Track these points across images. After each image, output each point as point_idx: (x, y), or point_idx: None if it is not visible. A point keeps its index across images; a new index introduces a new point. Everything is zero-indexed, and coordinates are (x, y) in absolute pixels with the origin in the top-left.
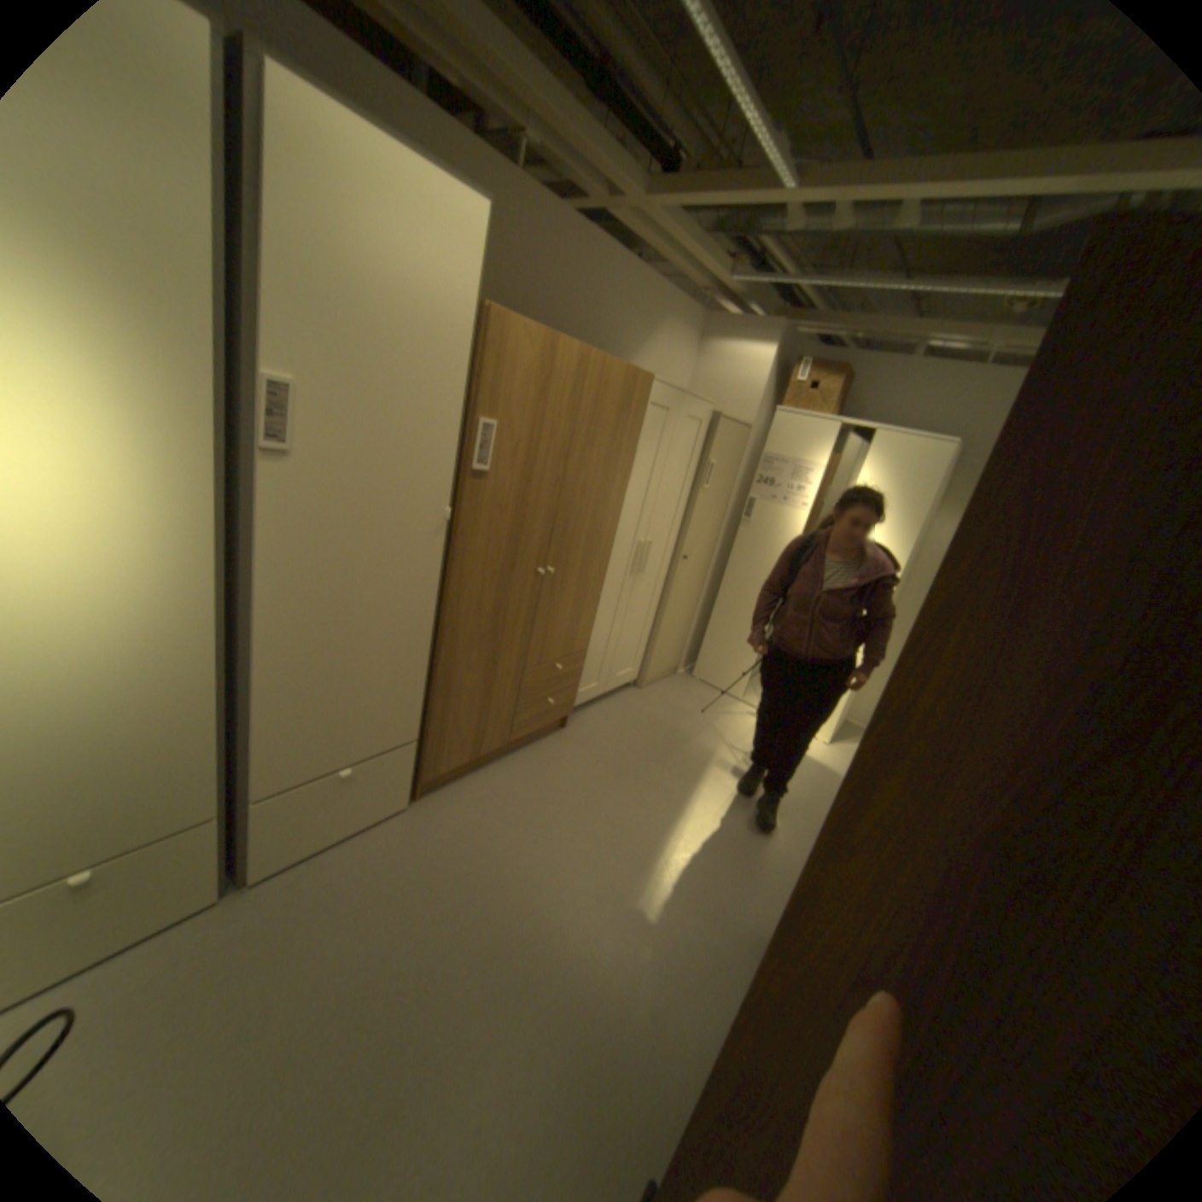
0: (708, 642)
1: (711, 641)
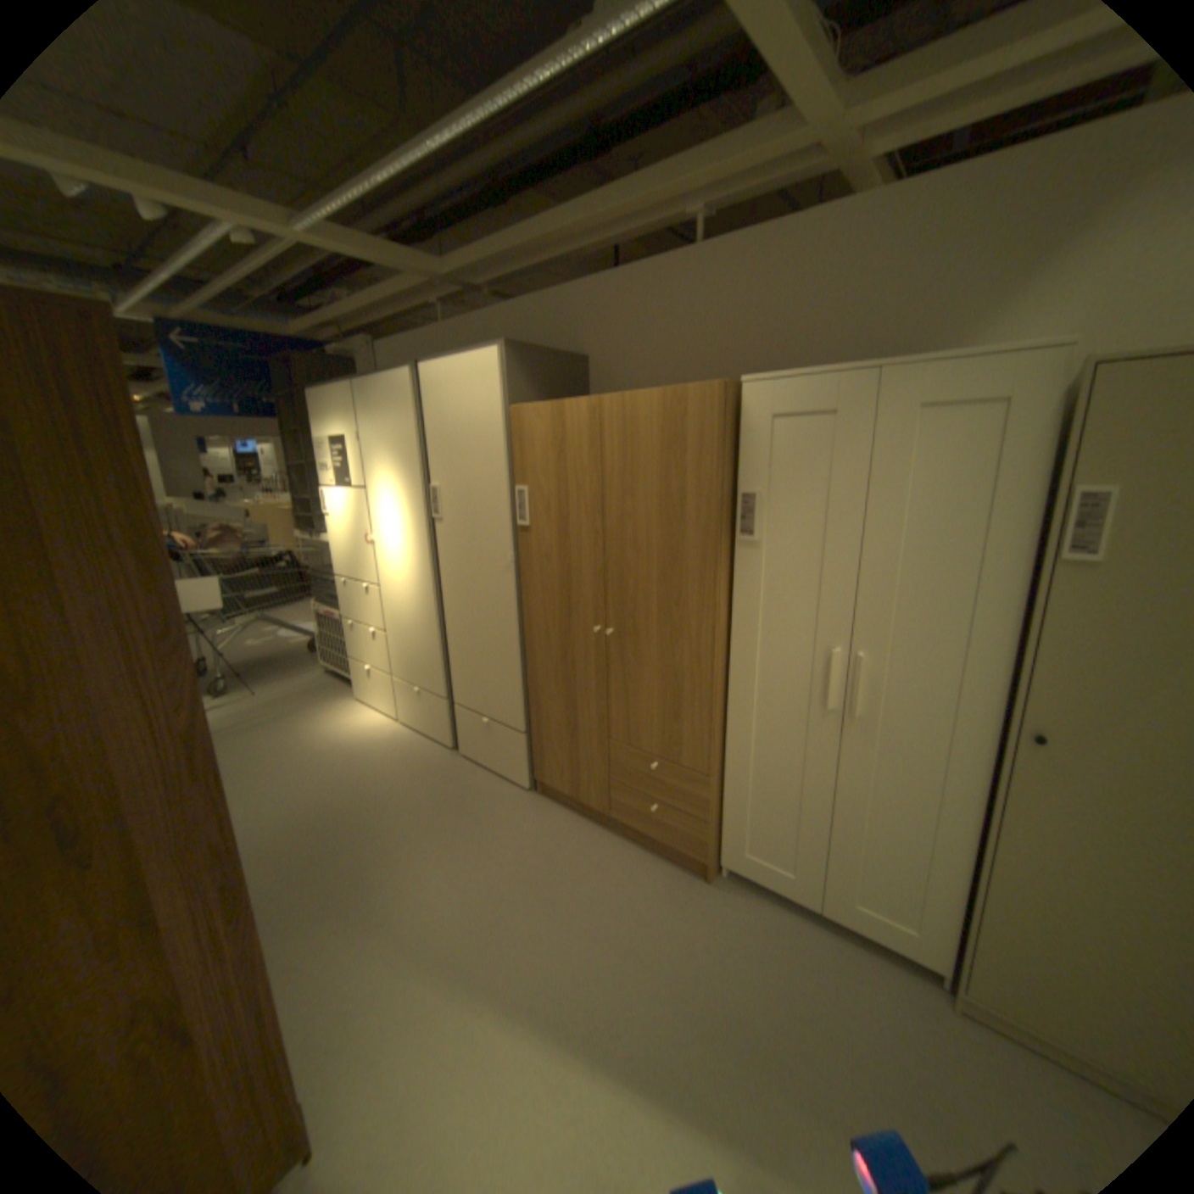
0: None
1: None
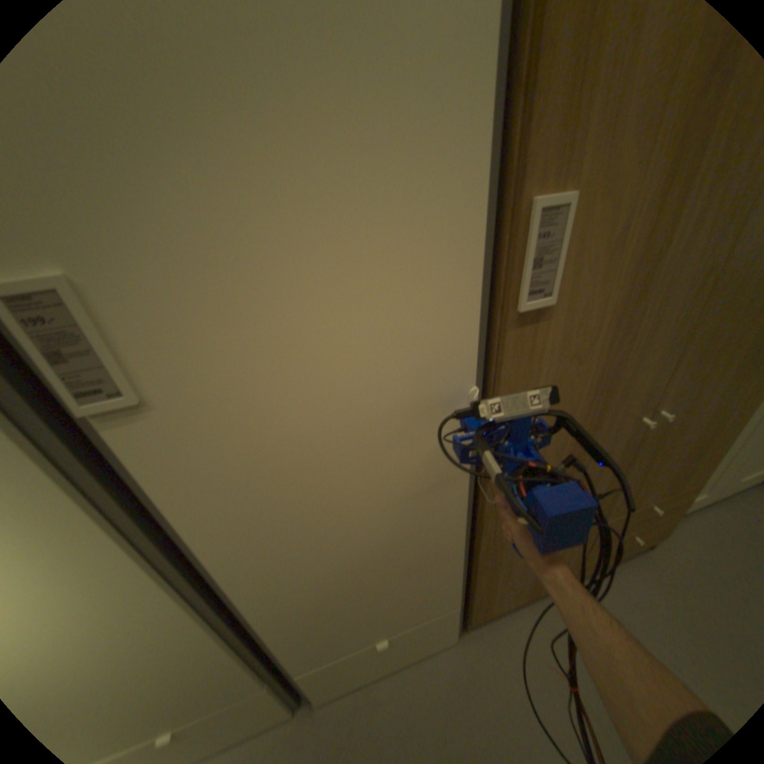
0: None
1: None
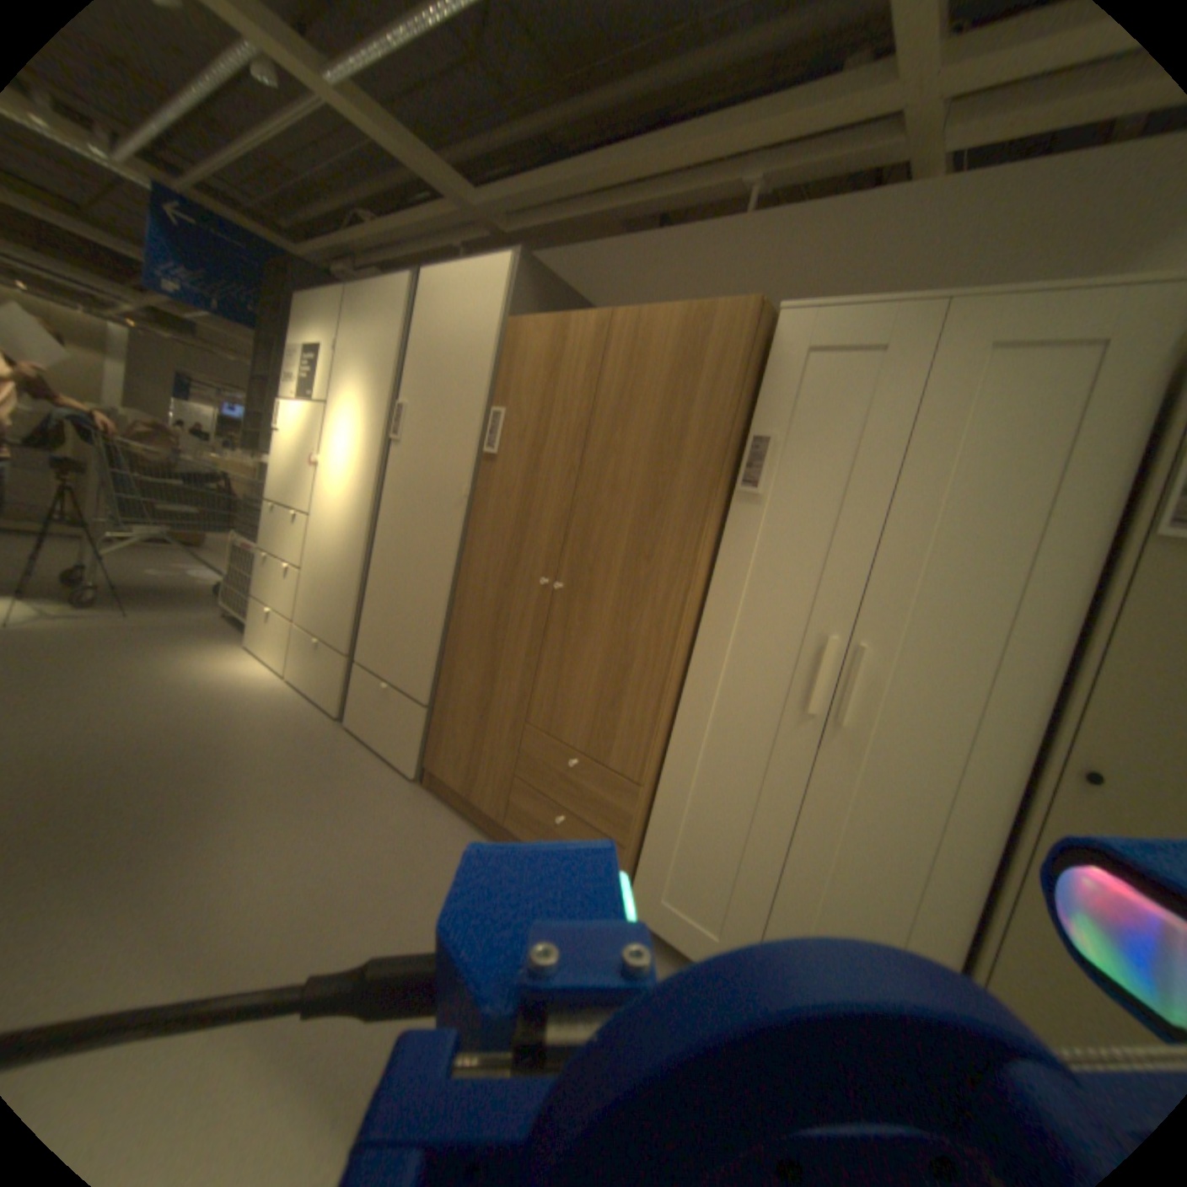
0: None
1: None
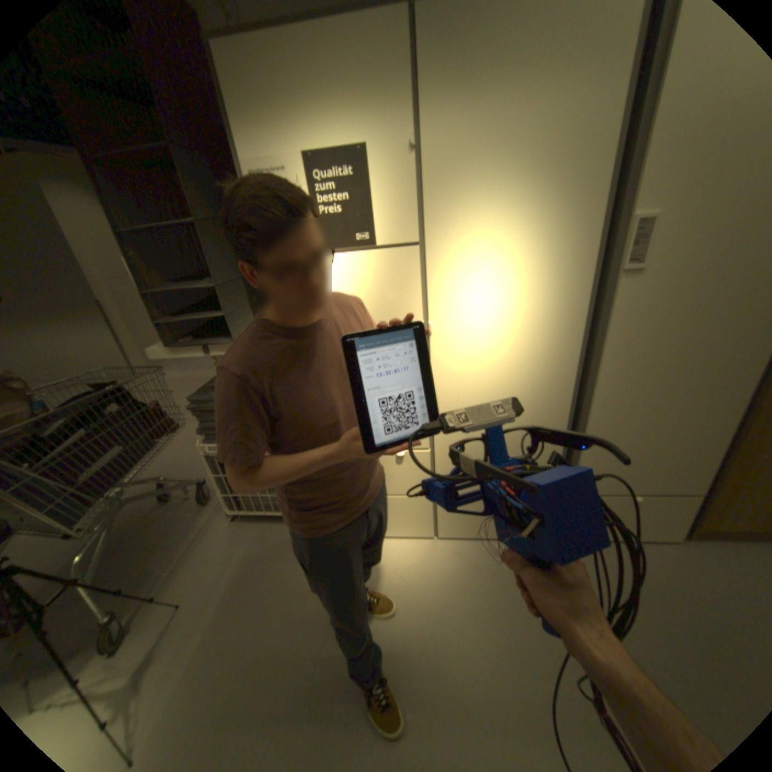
0: None
1: None
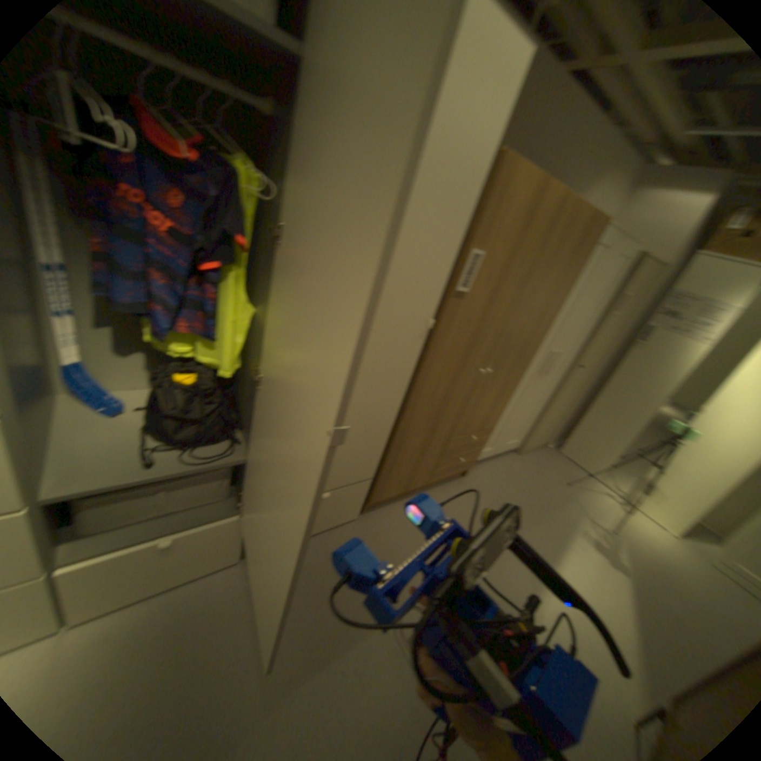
0: (577, 428)
1: (579, 427)
